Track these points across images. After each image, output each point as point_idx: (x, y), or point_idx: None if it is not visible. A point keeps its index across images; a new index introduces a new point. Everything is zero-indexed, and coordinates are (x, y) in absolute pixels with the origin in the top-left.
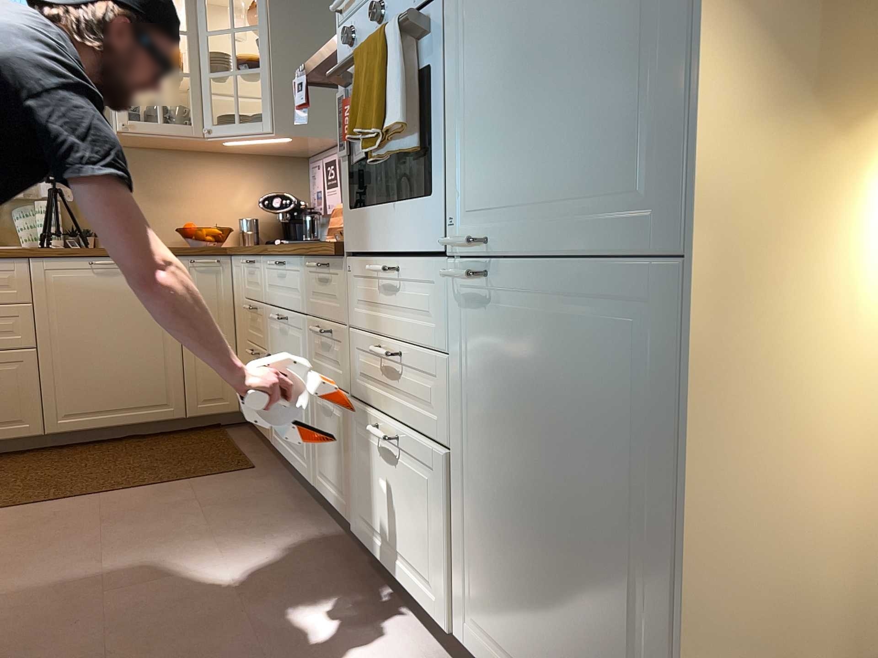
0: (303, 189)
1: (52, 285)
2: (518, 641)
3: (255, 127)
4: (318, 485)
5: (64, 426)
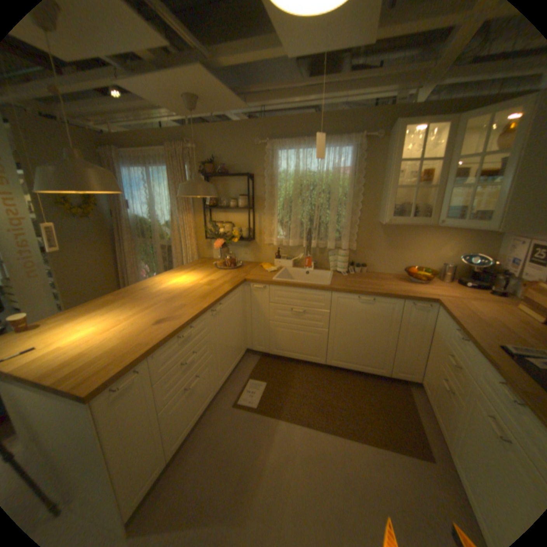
0: (496, 247)
1: (339, 304)
2: None
3: (483, 224)
4: None
5: (334, 364)
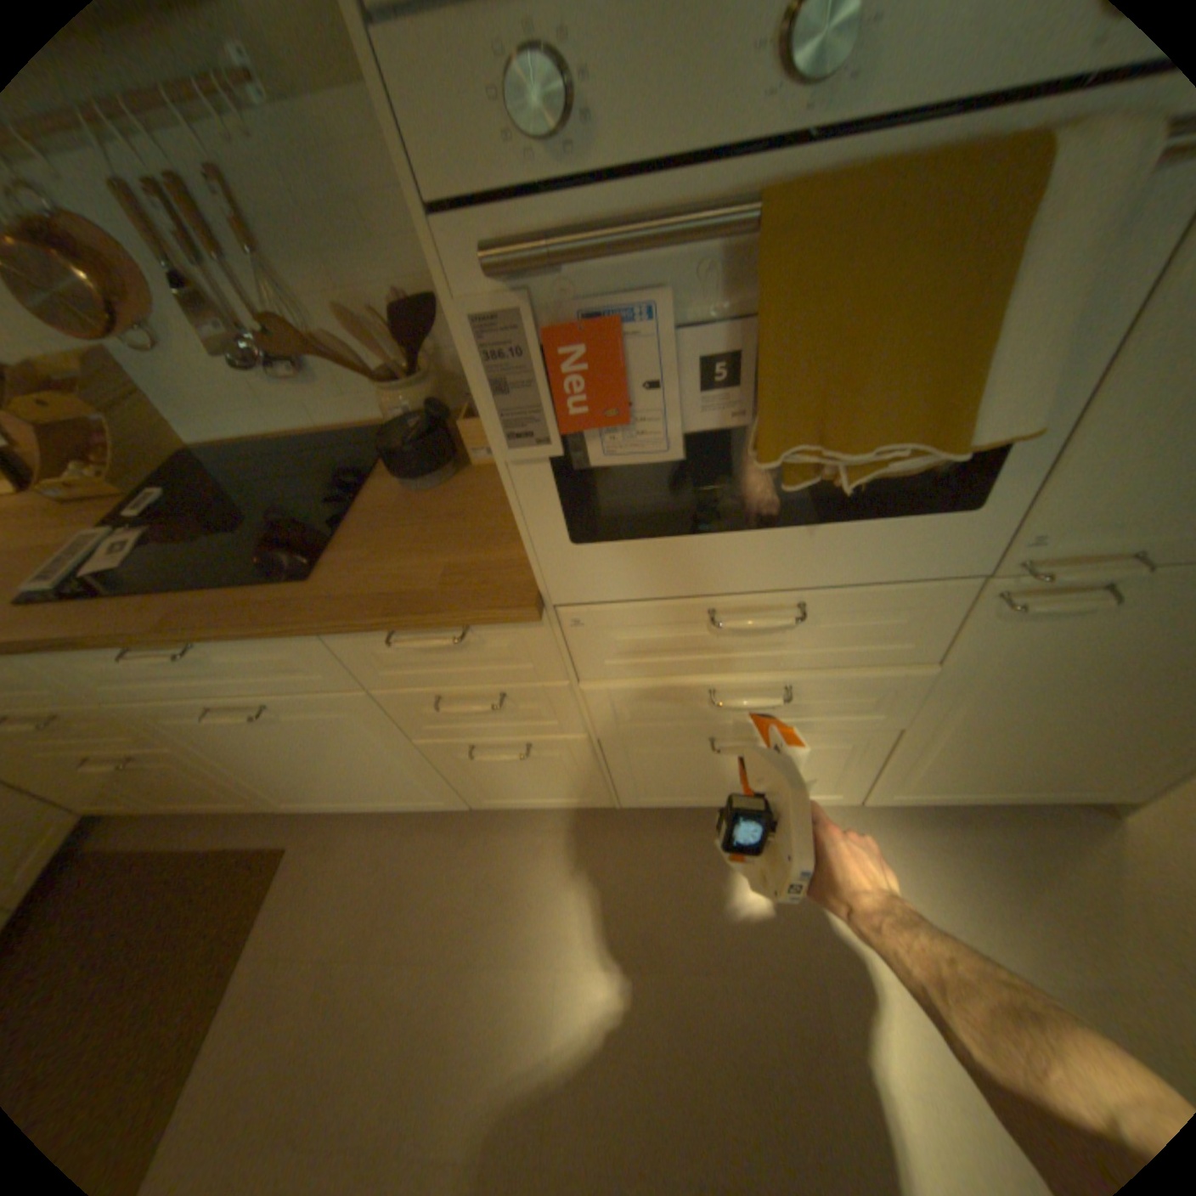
0: None
1: None
2: (983, 784)
3: None
4: (485, 805)
5: None
